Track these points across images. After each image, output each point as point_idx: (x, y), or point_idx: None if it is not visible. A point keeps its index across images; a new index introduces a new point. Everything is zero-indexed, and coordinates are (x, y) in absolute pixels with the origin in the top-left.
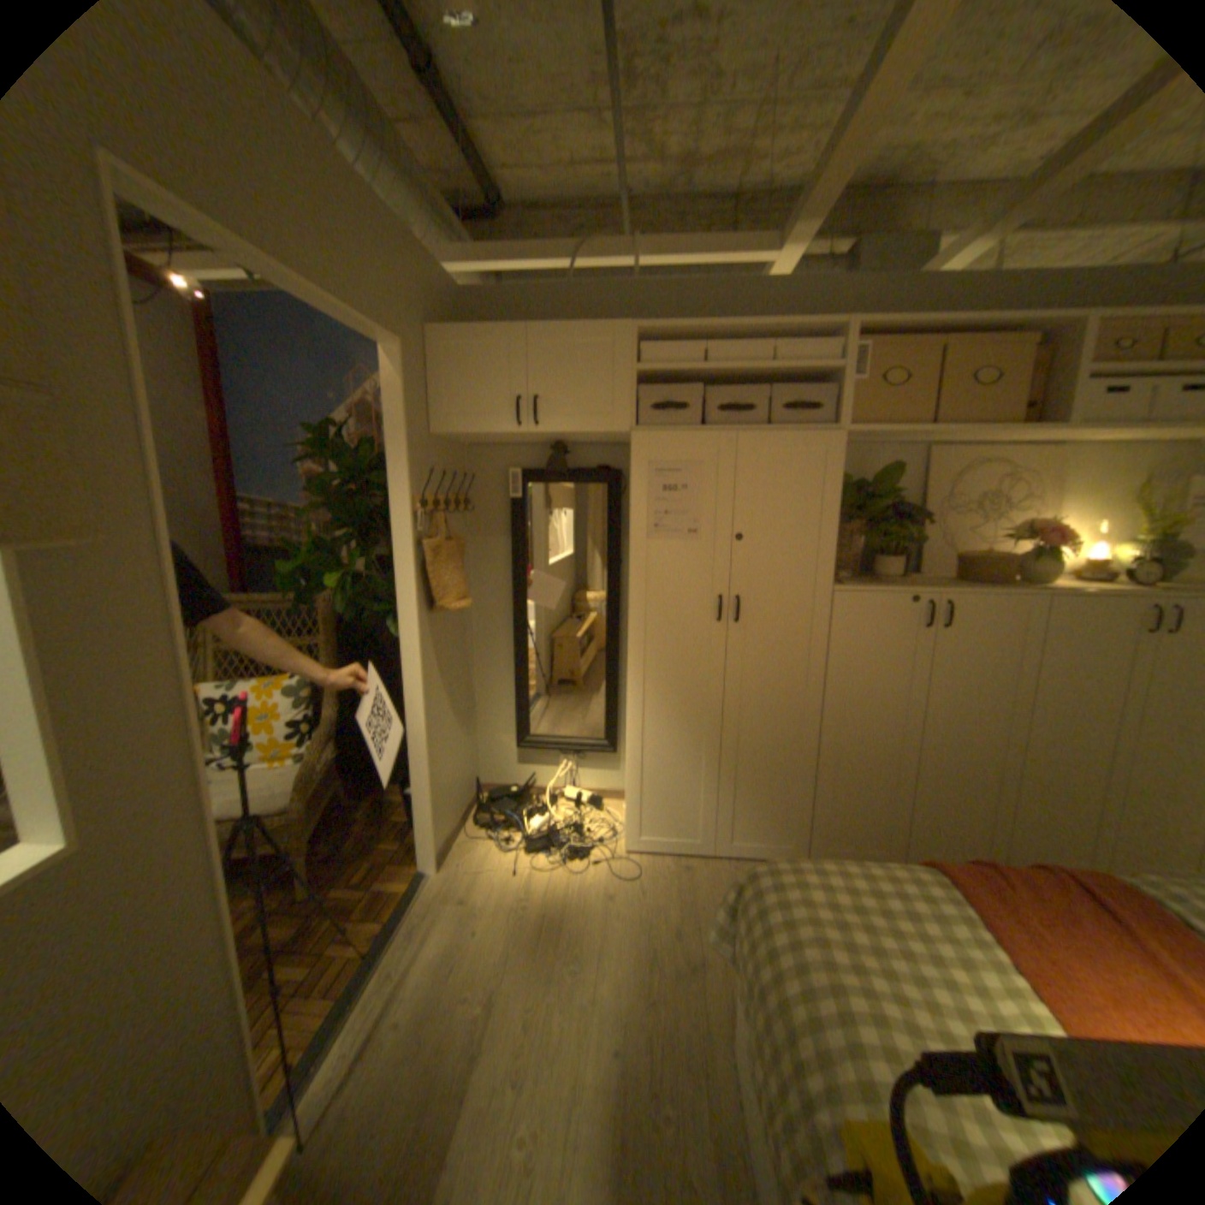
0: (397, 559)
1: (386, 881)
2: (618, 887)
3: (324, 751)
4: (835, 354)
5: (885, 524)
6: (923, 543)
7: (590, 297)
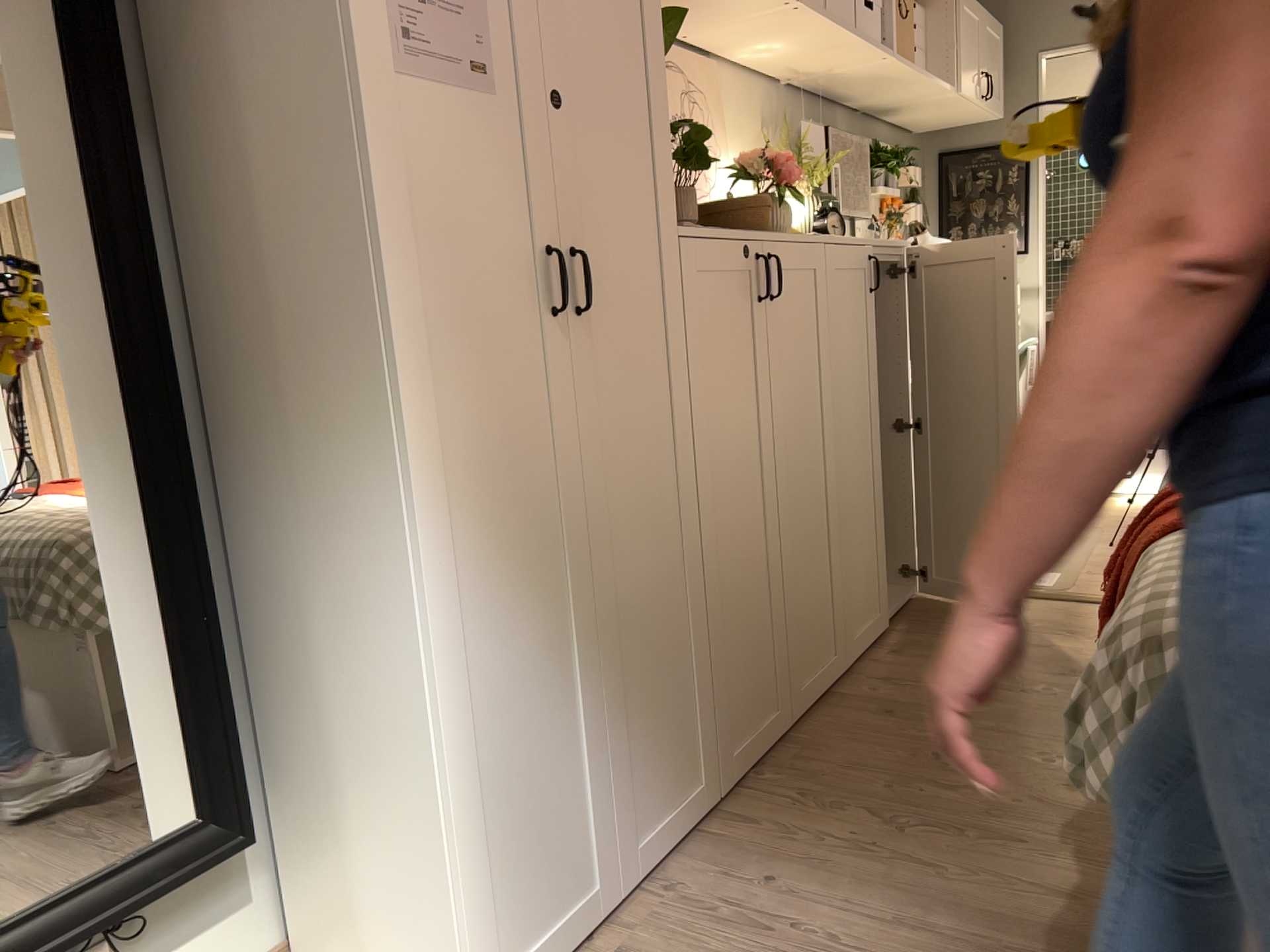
0: None
1: None
2: None
3: None
4: None
5: None
6: None
7: None
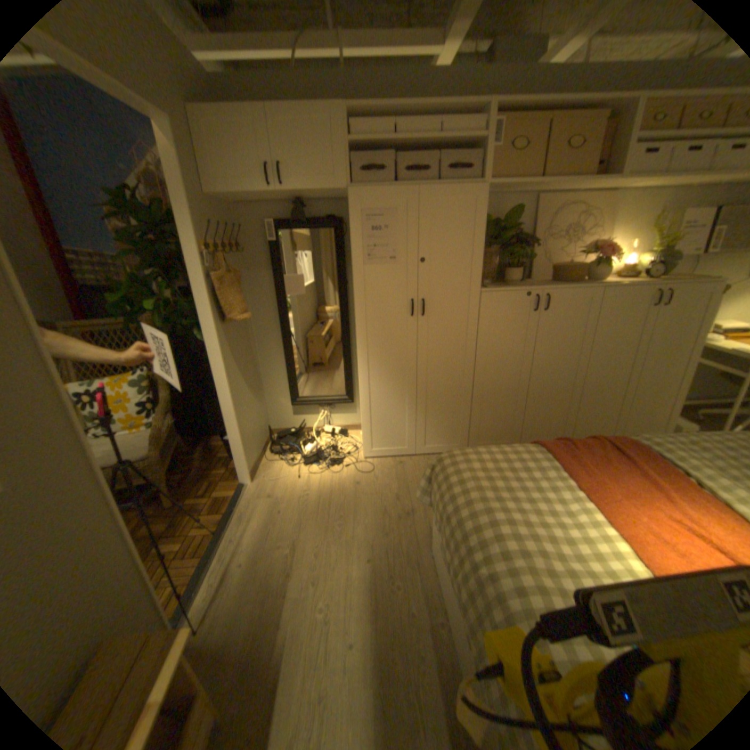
0: (194, 286)
1: (220, 490)
2: (361, 476)
3: (165, 419)
4: (482, 126)
5: (511, 248)
6: (533, 259)
7: (309, 82)
